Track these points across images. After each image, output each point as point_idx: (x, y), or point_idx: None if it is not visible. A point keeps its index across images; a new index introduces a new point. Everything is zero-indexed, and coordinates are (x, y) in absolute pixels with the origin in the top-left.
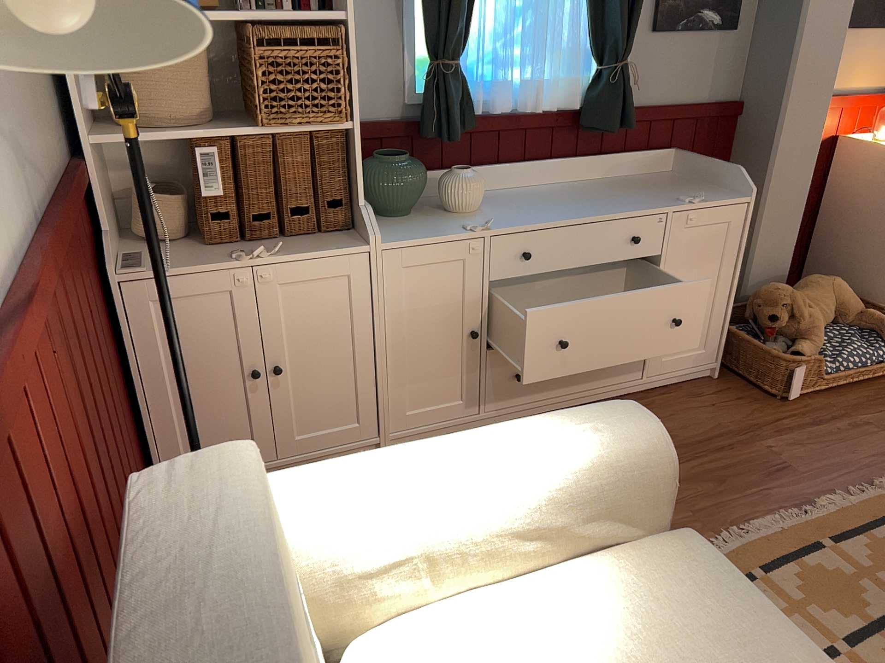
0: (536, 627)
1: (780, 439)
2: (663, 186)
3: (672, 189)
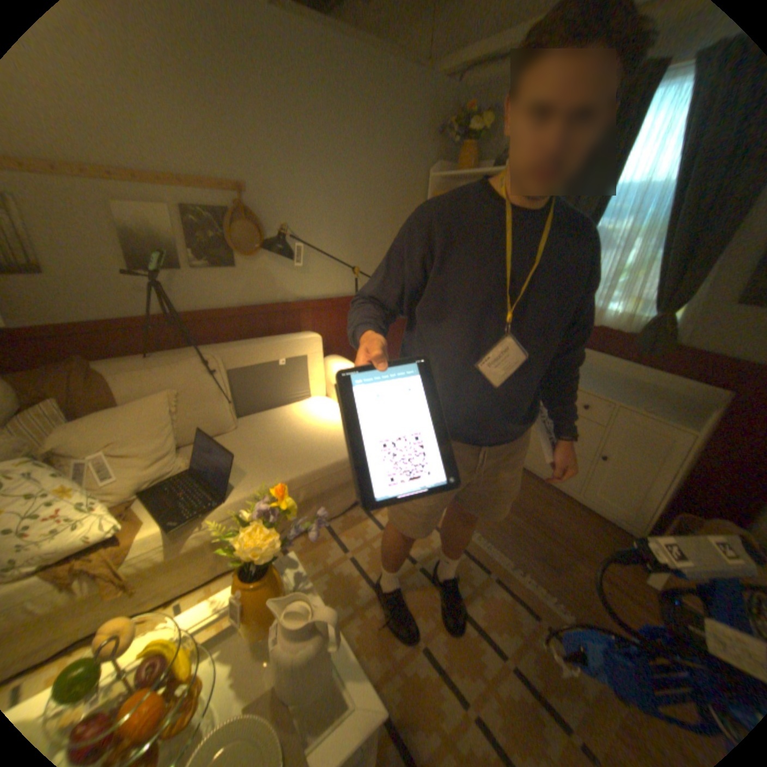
0: (335, 417)
1: (592, 574)
2: (667, 402)
3: (664, 405)
